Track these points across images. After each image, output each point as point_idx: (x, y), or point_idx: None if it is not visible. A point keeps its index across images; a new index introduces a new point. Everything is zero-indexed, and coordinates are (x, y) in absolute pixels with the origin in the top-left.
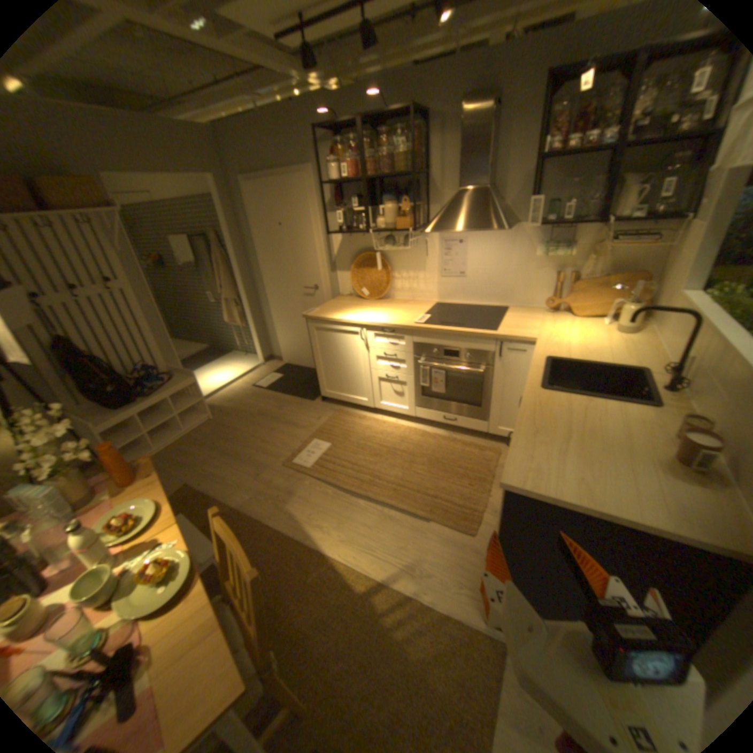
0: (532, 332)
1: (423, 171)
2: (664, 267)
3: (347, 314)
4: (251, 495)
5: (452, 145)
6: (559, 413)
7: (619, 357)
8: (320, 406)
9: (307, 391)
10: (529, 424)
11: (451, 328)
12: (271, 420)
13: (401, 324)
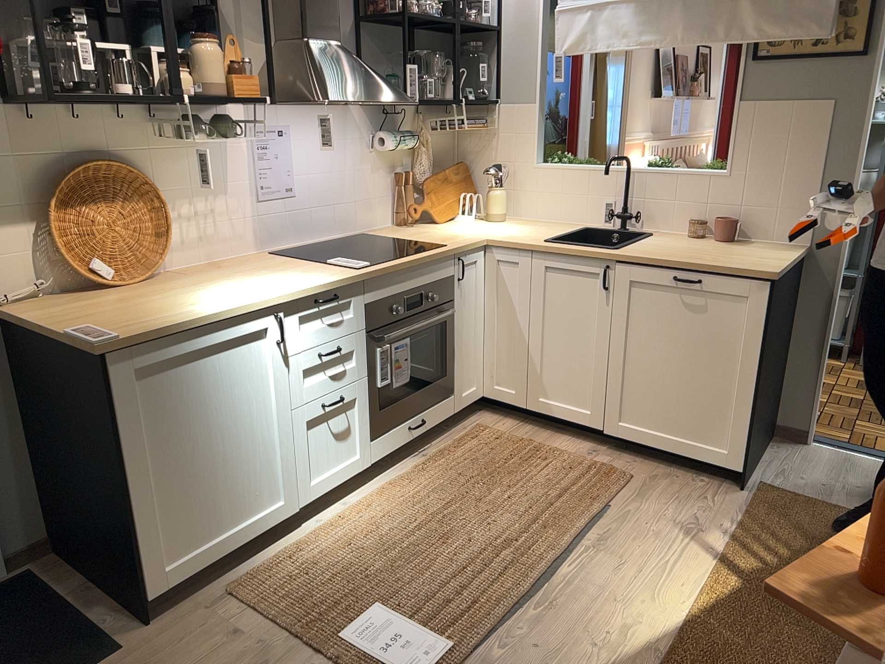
0: (466, 237)
1: None
2: (462, 157)
3: (197, 303)
4: None
5: None
6: (662, 251)
7: (553, 229)
8: (171, 628)
9: None
10: (683, 258)
11: (409, 256)
12: None
13: (346, 275)
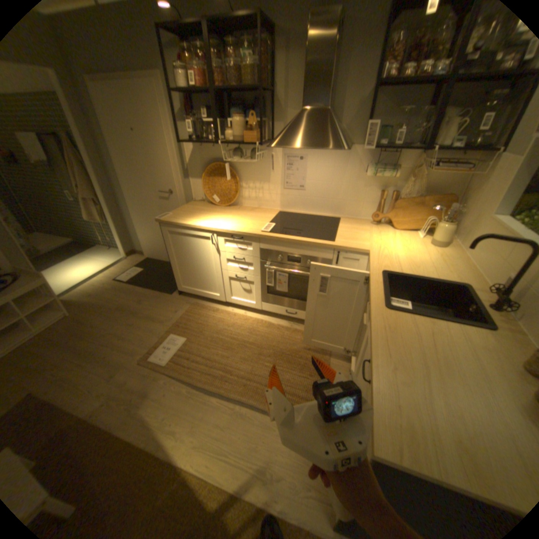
0: (365, 243)
1: (270, 88)
2: (467, 191)
3: (201, 219)
4: (104, 400)
5: (298, 65)
6: (410, 338)
7: (441, 270)
8: (178, 299)
9: (166, 285)
10: (386, 355)
11: (296, 237)
12: (131, 314)
13: (250, 232)
